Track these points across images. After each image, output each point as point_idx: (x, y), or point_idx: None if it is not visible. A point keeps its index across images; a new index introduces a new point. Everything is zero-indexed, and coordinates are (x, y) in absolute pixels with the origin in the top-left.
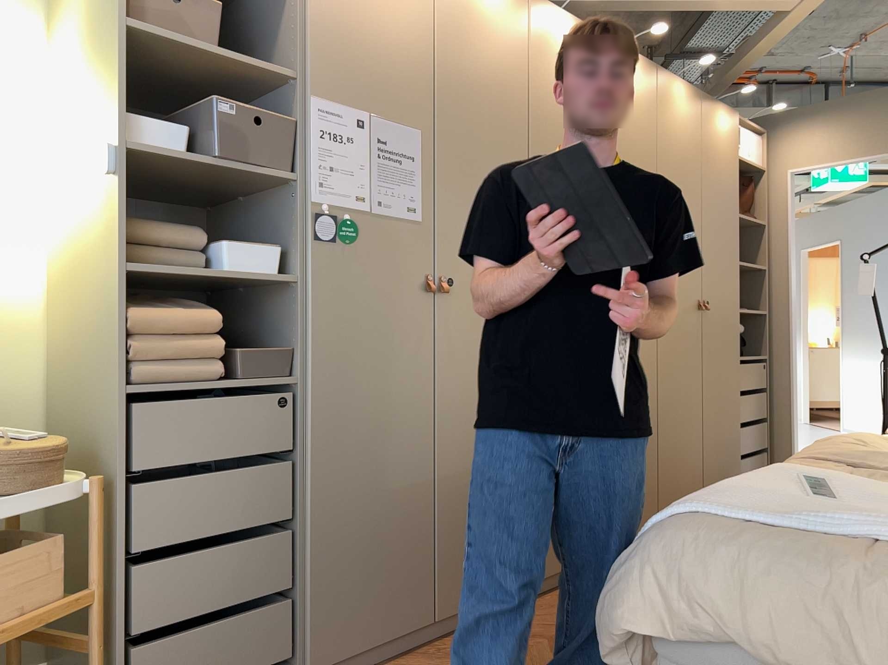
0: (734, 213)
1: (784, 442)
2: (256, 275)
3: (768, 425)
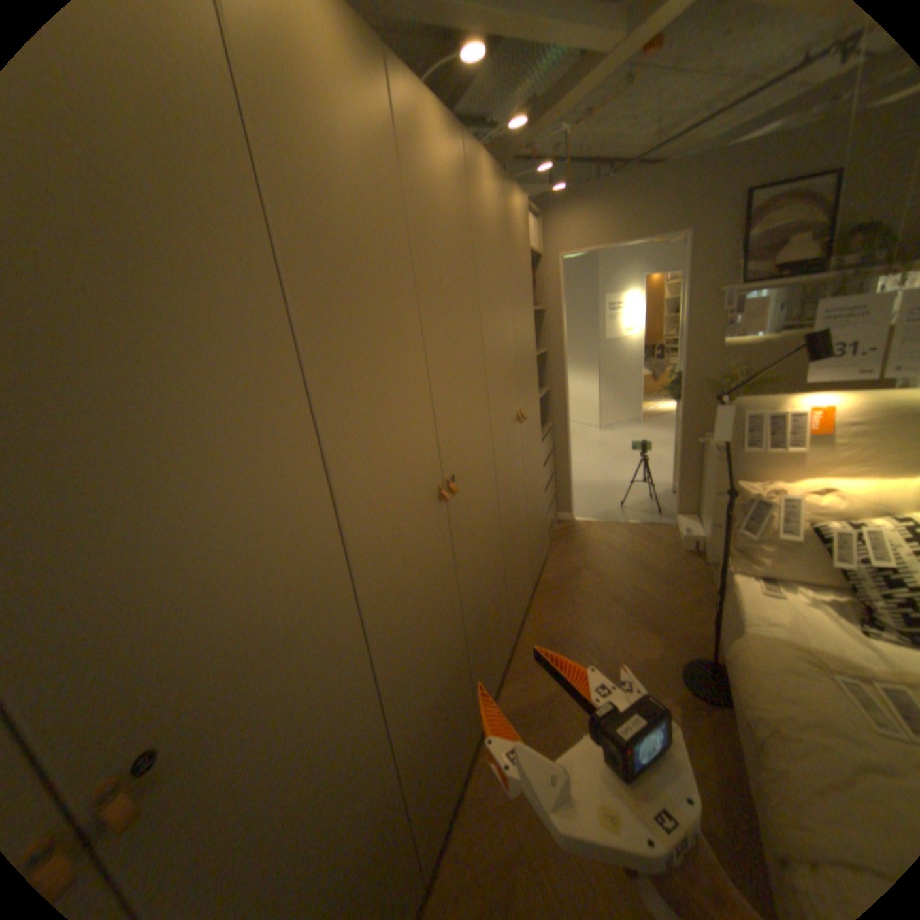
0: (523, 305)
1: (563, 486)
2: None
3: (552, 474)
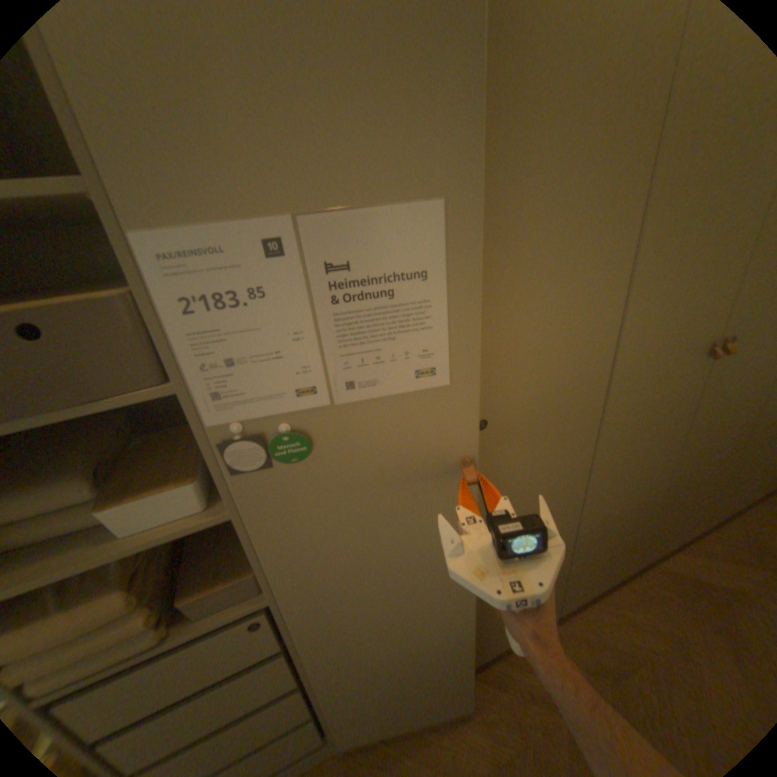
0: None
1: None
2: (171, 529)
3: None
